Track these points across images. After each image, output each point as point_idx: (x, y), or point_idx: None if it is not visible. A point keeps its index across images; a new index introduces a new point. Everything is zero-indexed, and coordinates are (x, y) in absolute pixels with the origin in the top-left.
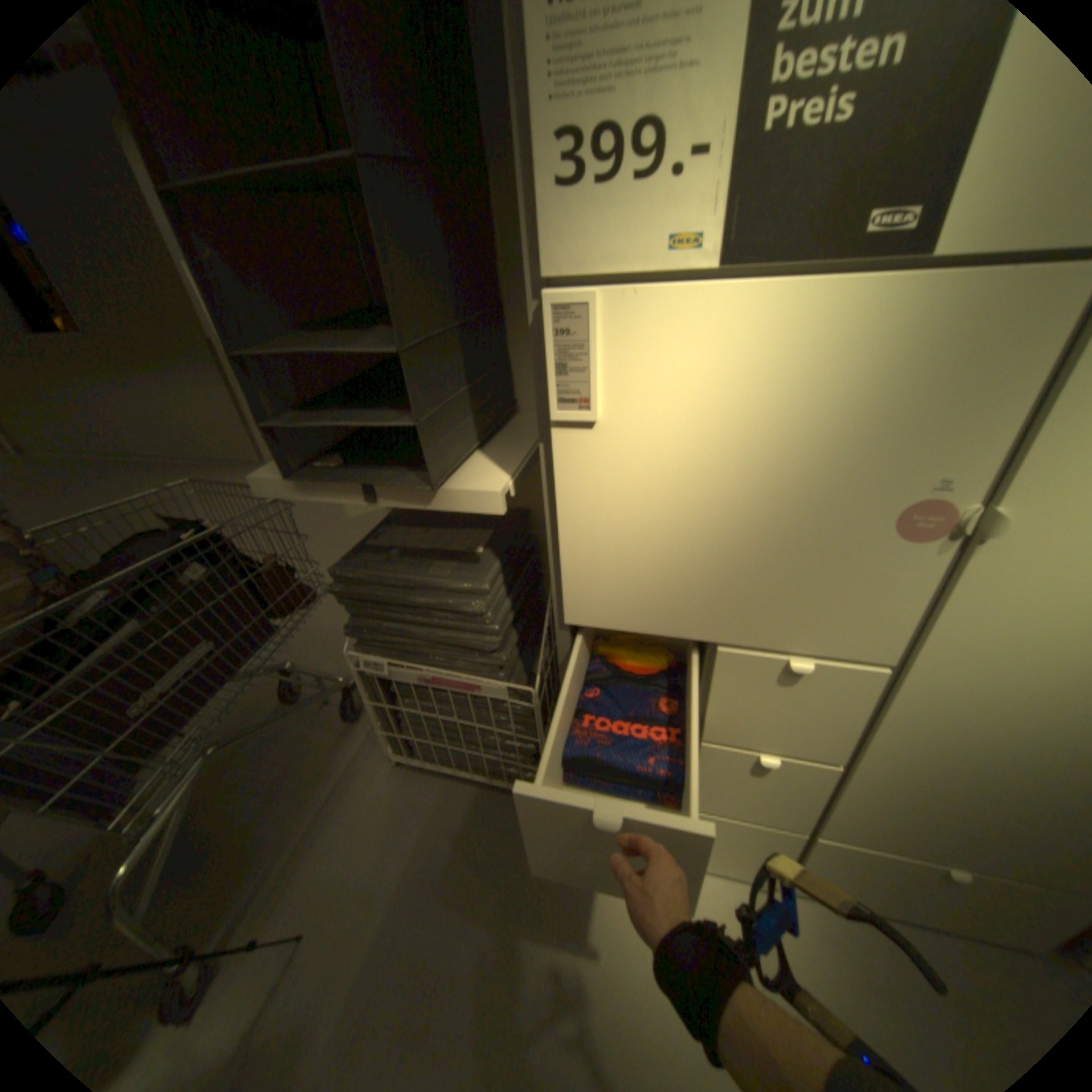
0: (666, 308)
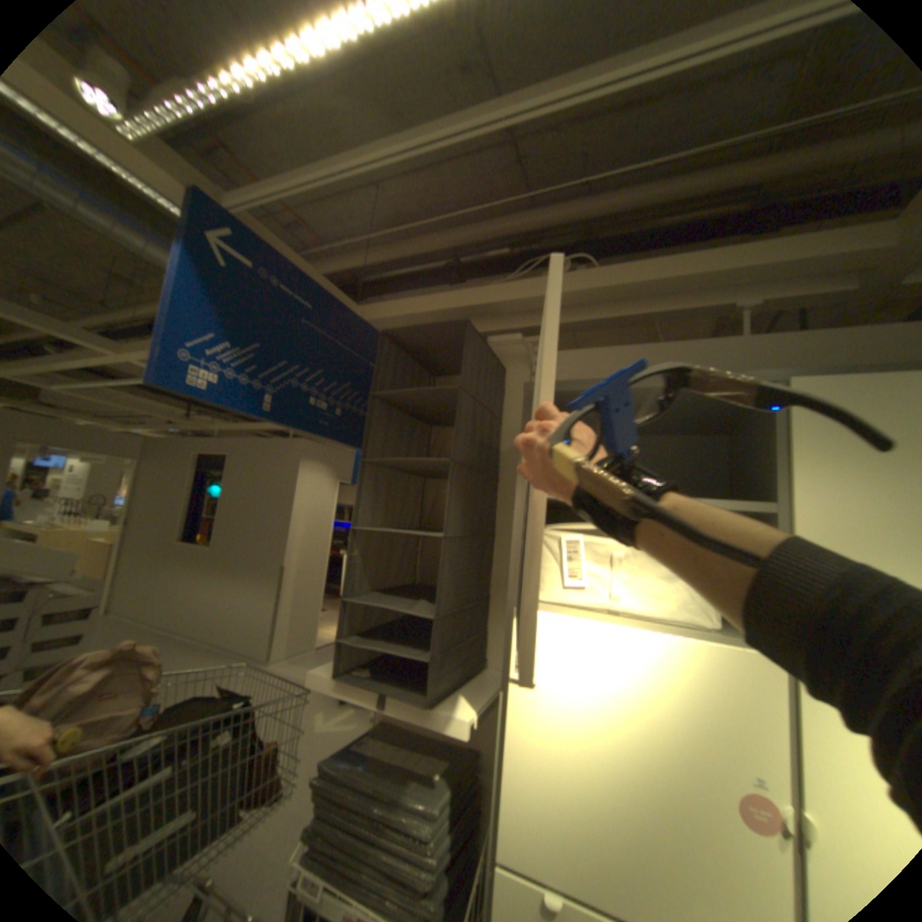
0: (576, 631)
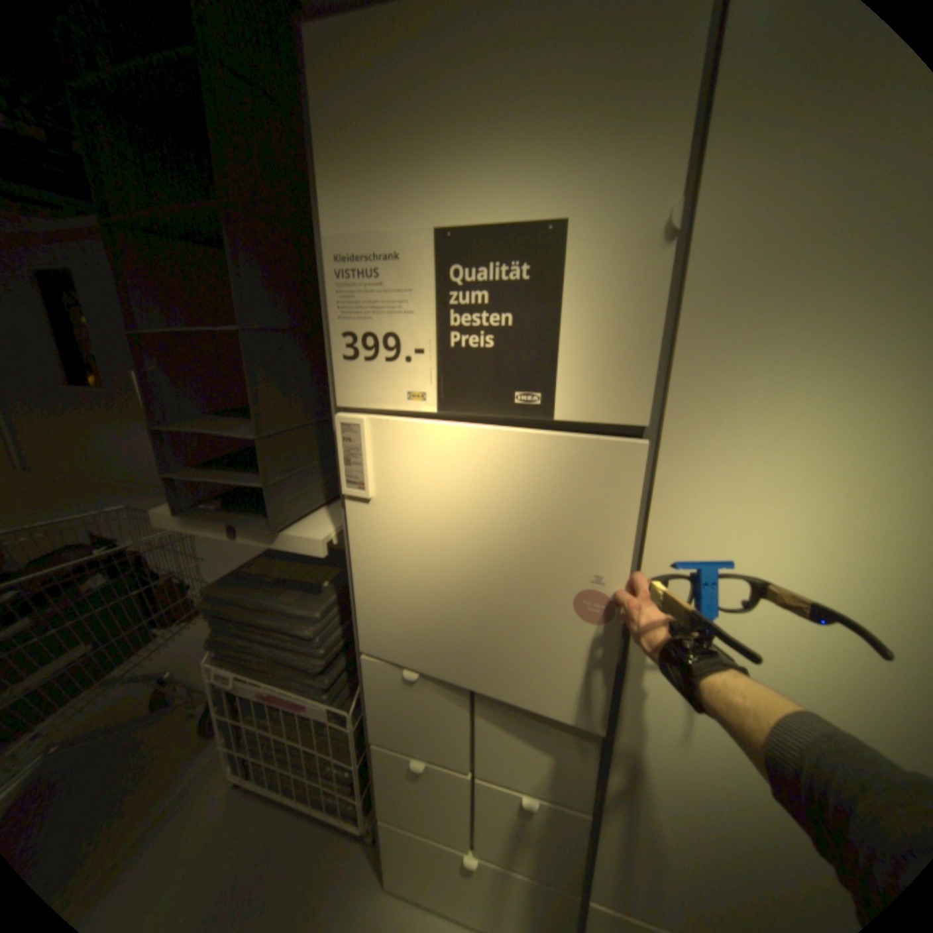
0: (409, 433)
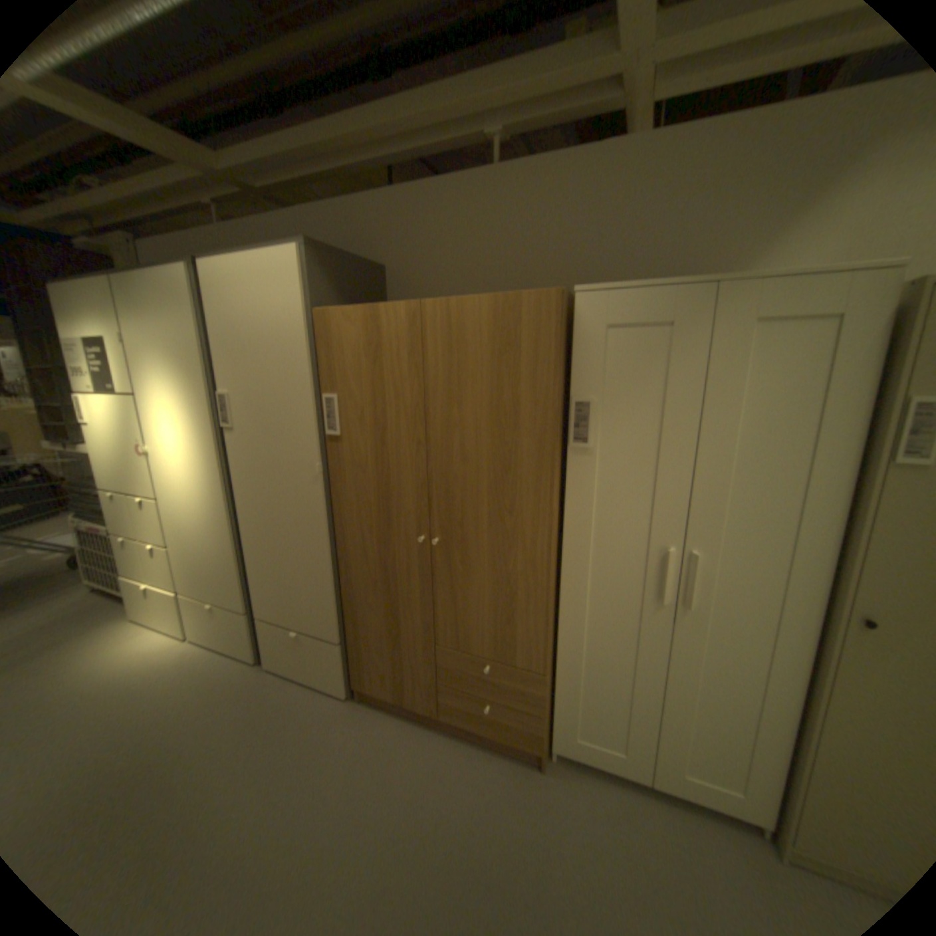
0: (90, 400)
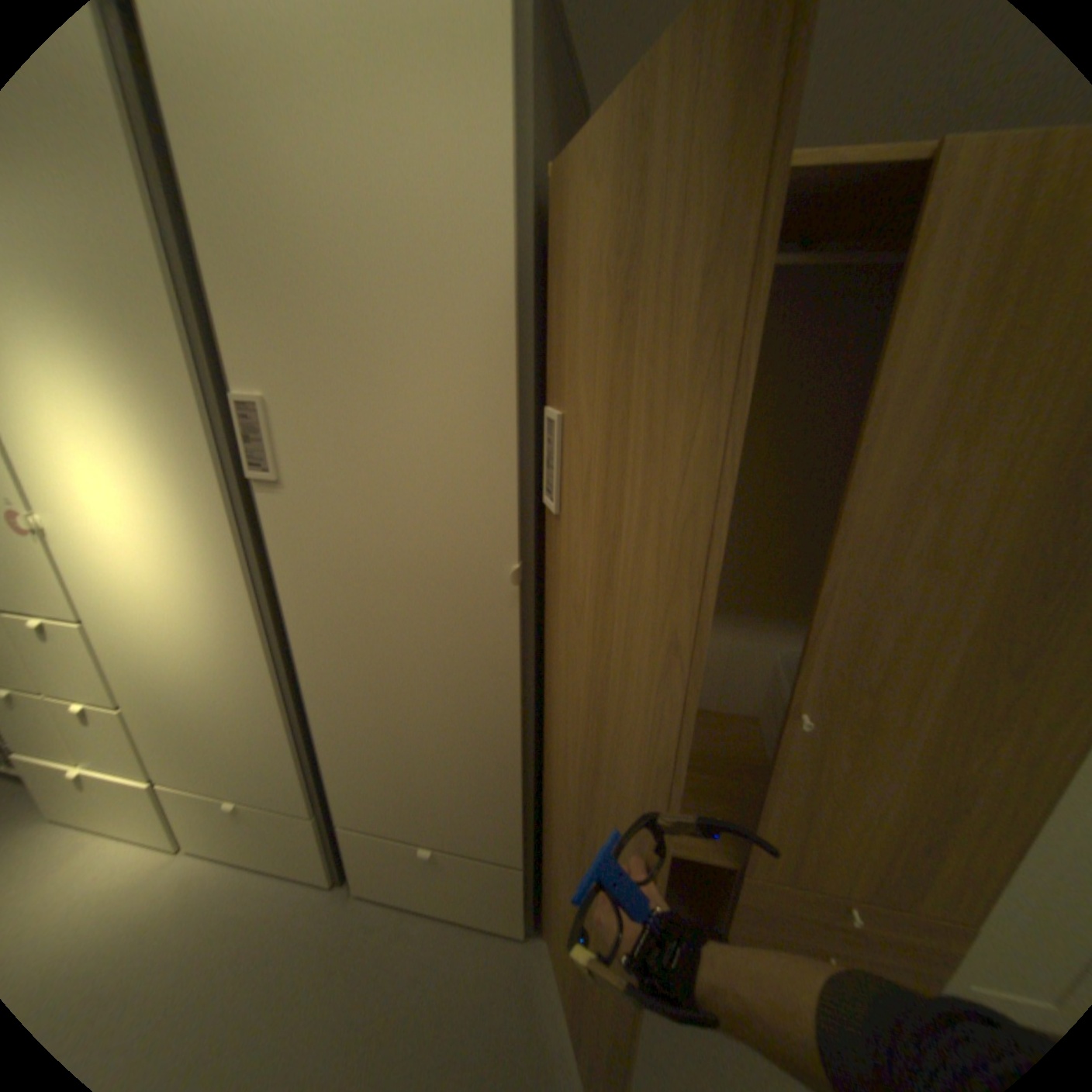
0: None
